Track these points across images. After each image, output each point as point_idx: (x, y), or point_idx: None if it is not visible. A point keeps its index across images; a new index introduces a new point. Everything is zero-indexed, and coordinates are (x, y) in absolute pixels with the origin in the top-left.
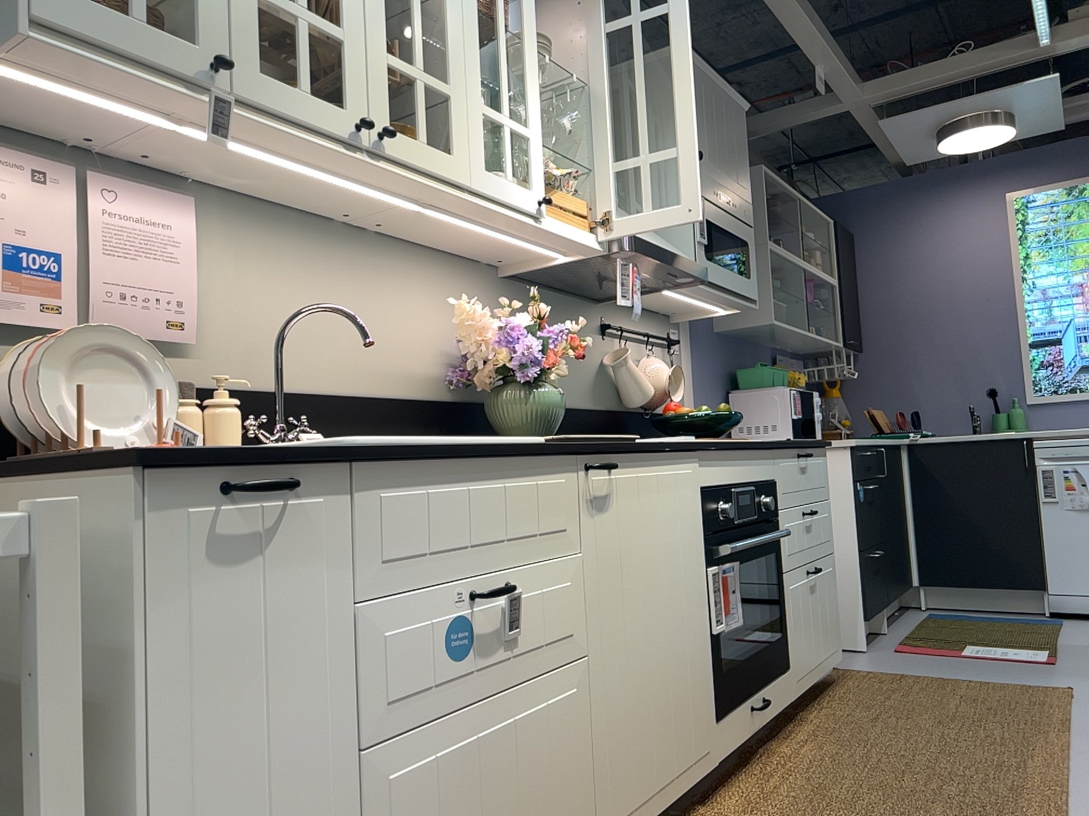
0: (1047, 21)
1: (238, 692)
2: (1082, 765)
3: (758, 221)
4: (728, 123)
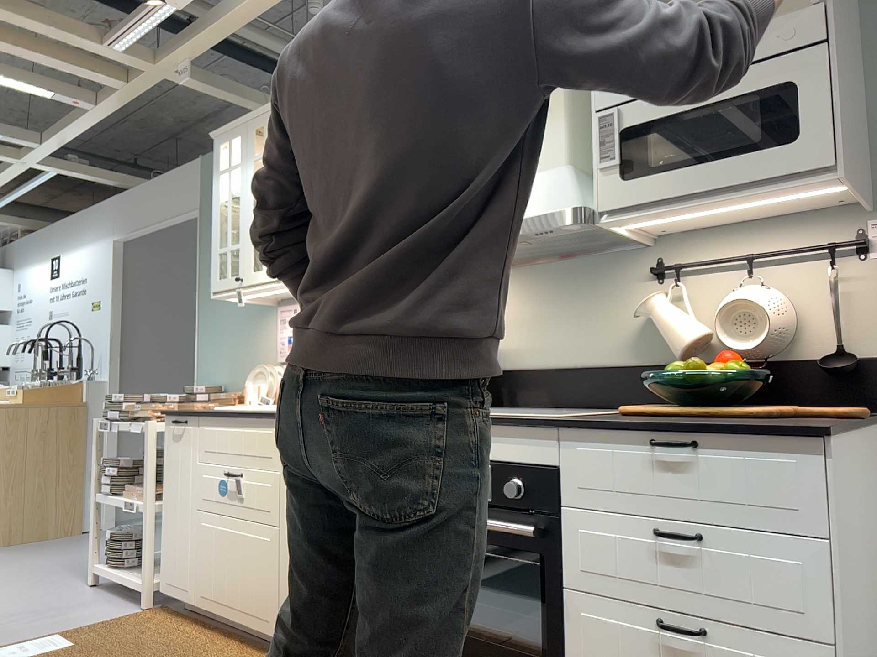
0: None
1: (176, 476)
2: None
3: None
4: None
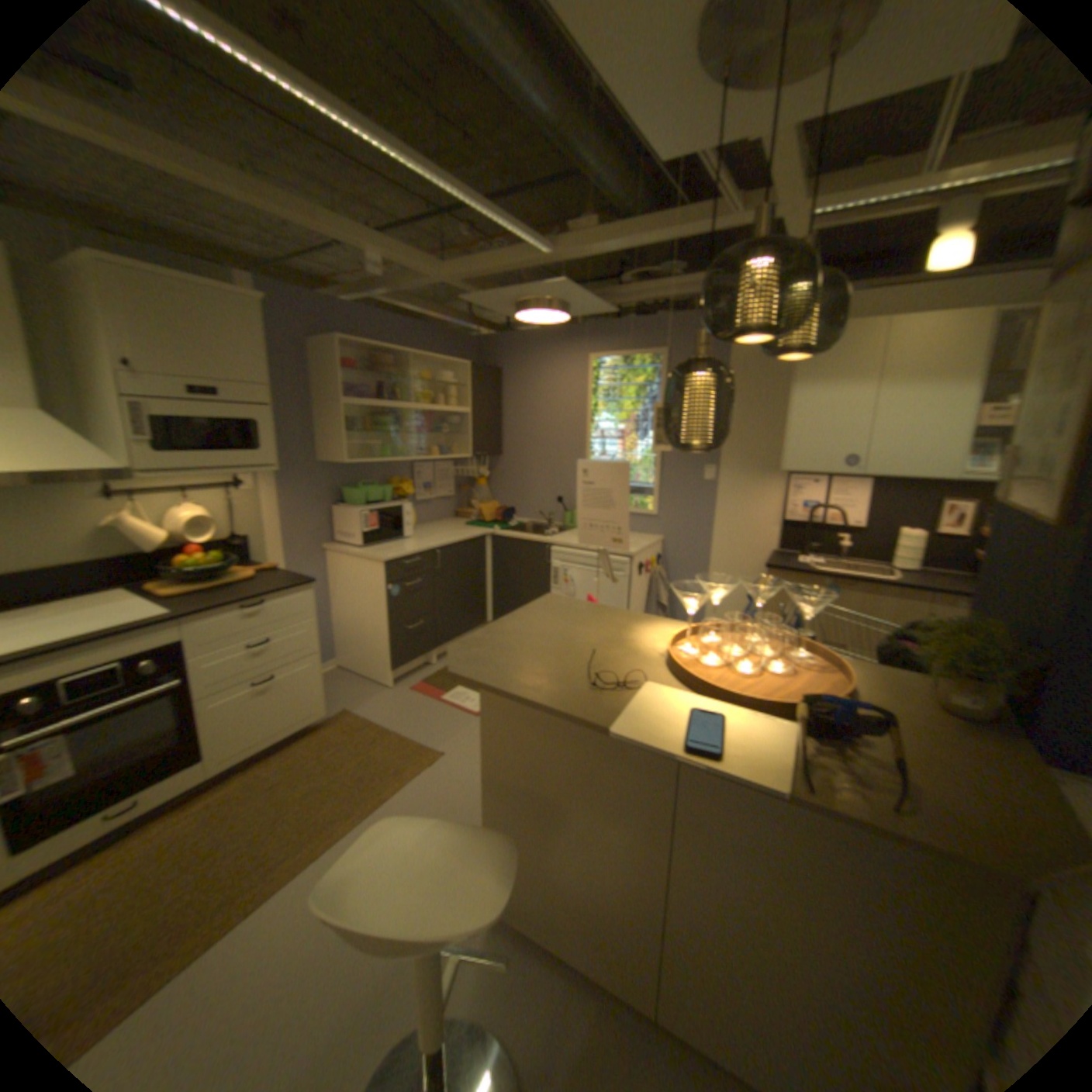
0: (530, 236)
1: None
2: (316, 868)
3: (338, 381)
4: (216, 318)
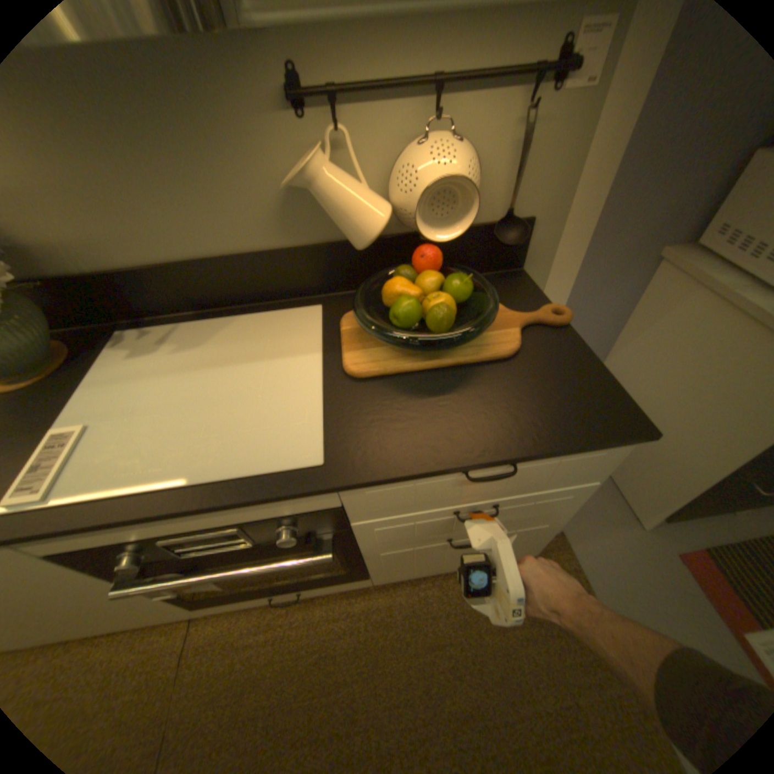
0: None
1: None
2: None
3: None
4: None
